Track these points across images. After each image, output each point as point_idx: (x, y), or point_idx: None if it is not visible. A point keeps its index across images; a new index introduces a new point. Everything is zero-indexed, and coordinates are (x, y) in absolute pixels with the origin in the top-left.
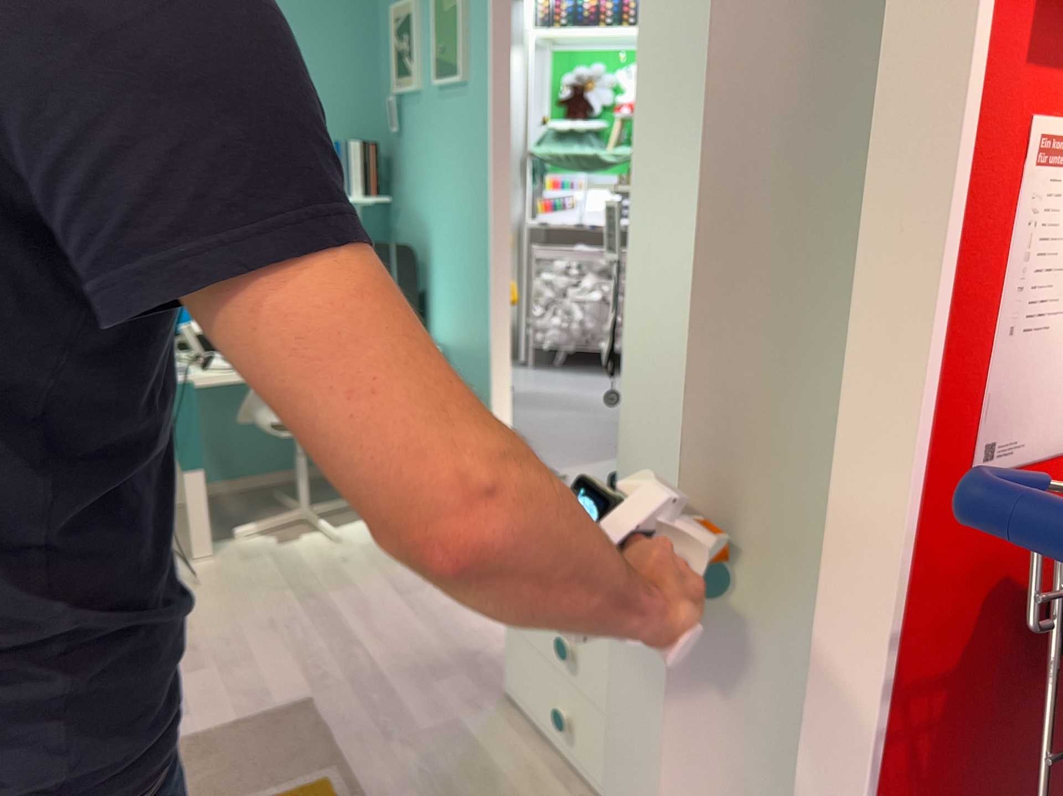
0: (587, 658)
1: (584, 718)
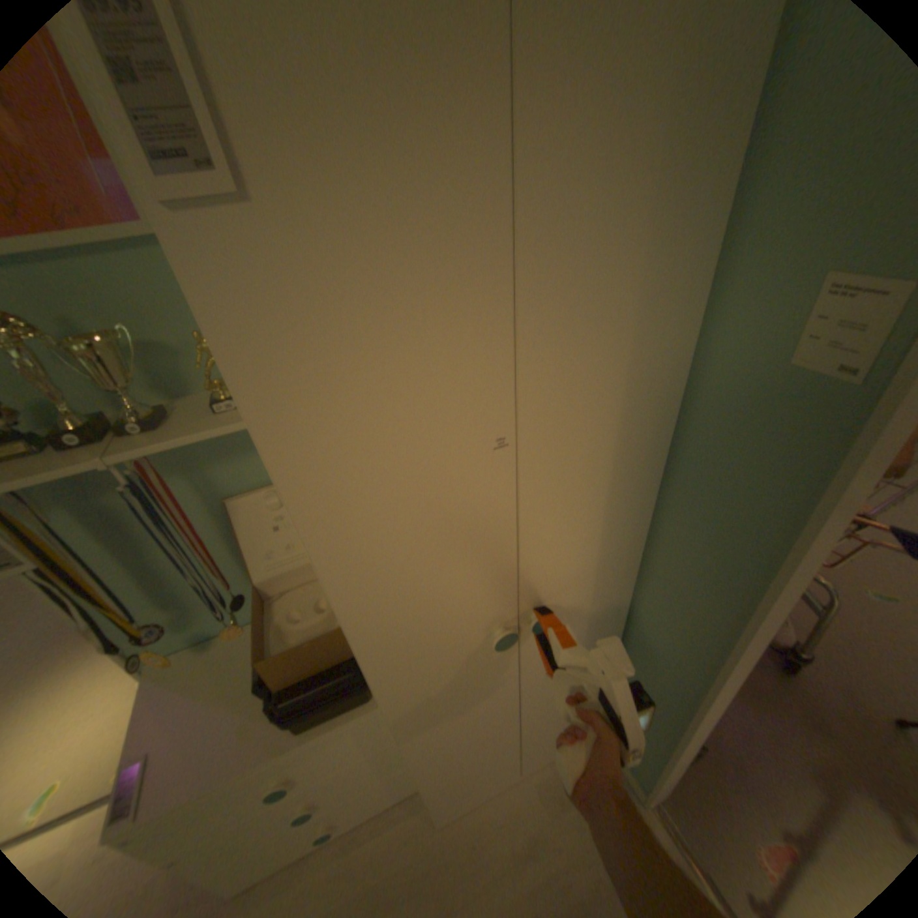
0: (325, 795)
1: (340, 813)
